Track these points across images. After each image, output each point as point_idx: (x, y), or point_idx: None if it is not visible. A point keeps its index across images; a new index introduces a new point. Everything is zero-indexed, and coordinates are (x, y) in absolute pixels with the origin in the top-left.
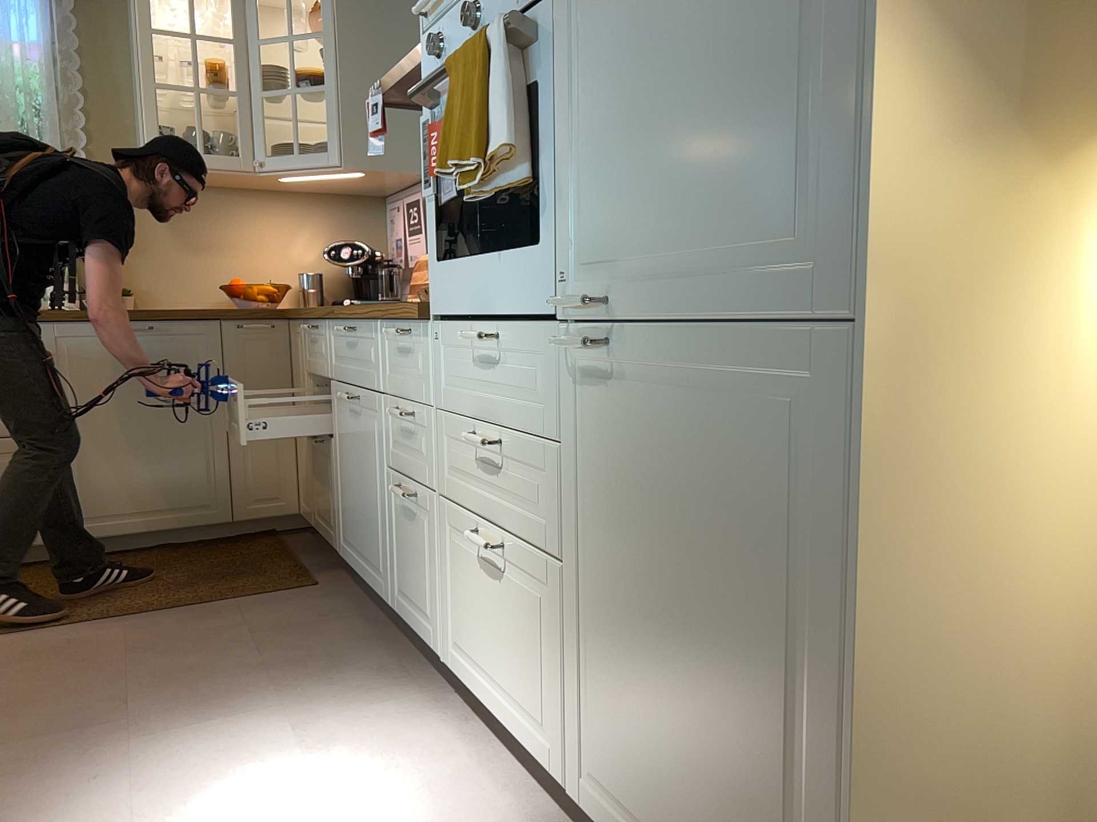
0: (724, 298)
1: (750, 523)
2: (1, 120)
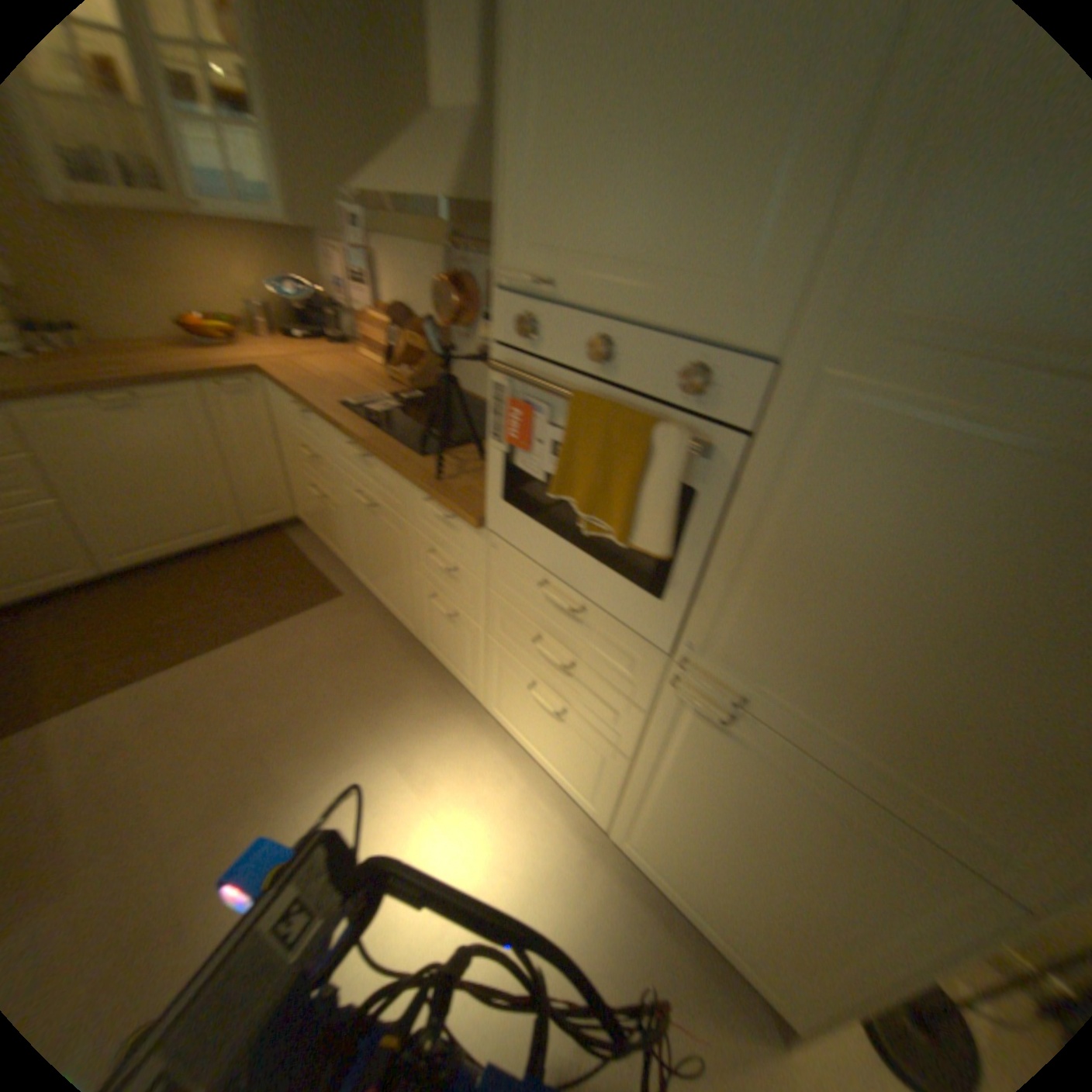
0: (875, 794)
1: (836, 884)
2: None
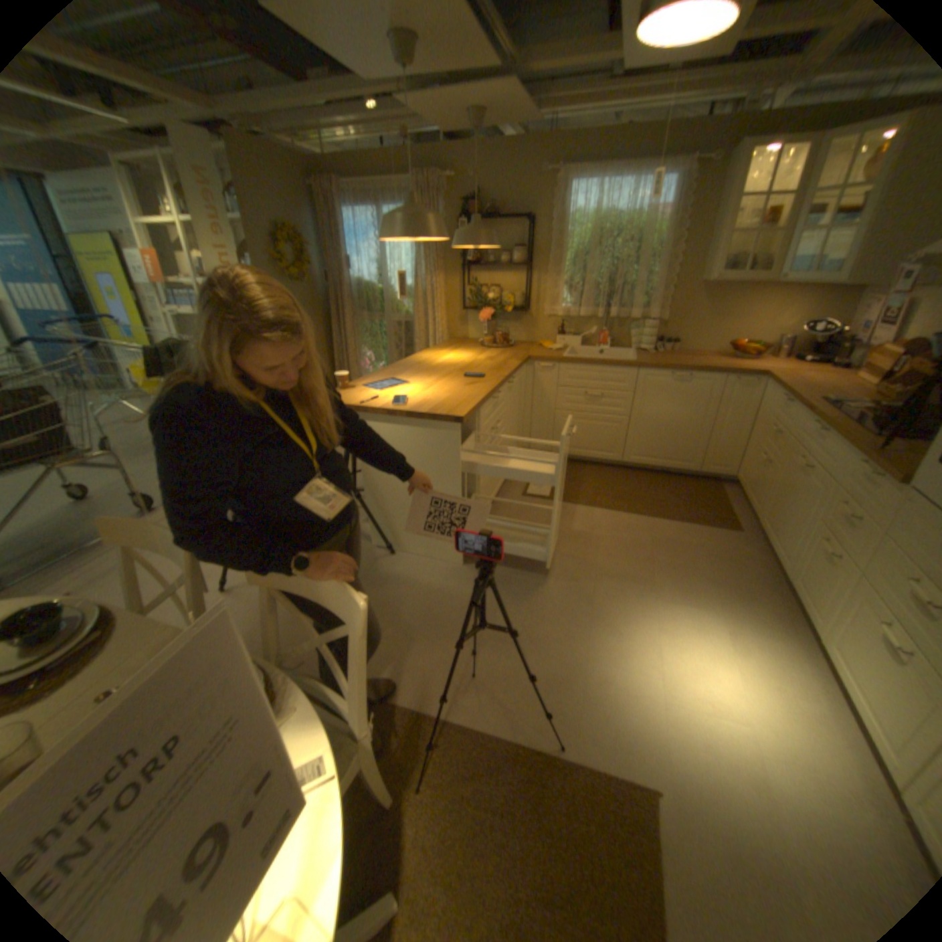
0: None
1: None
2: (642, 253)
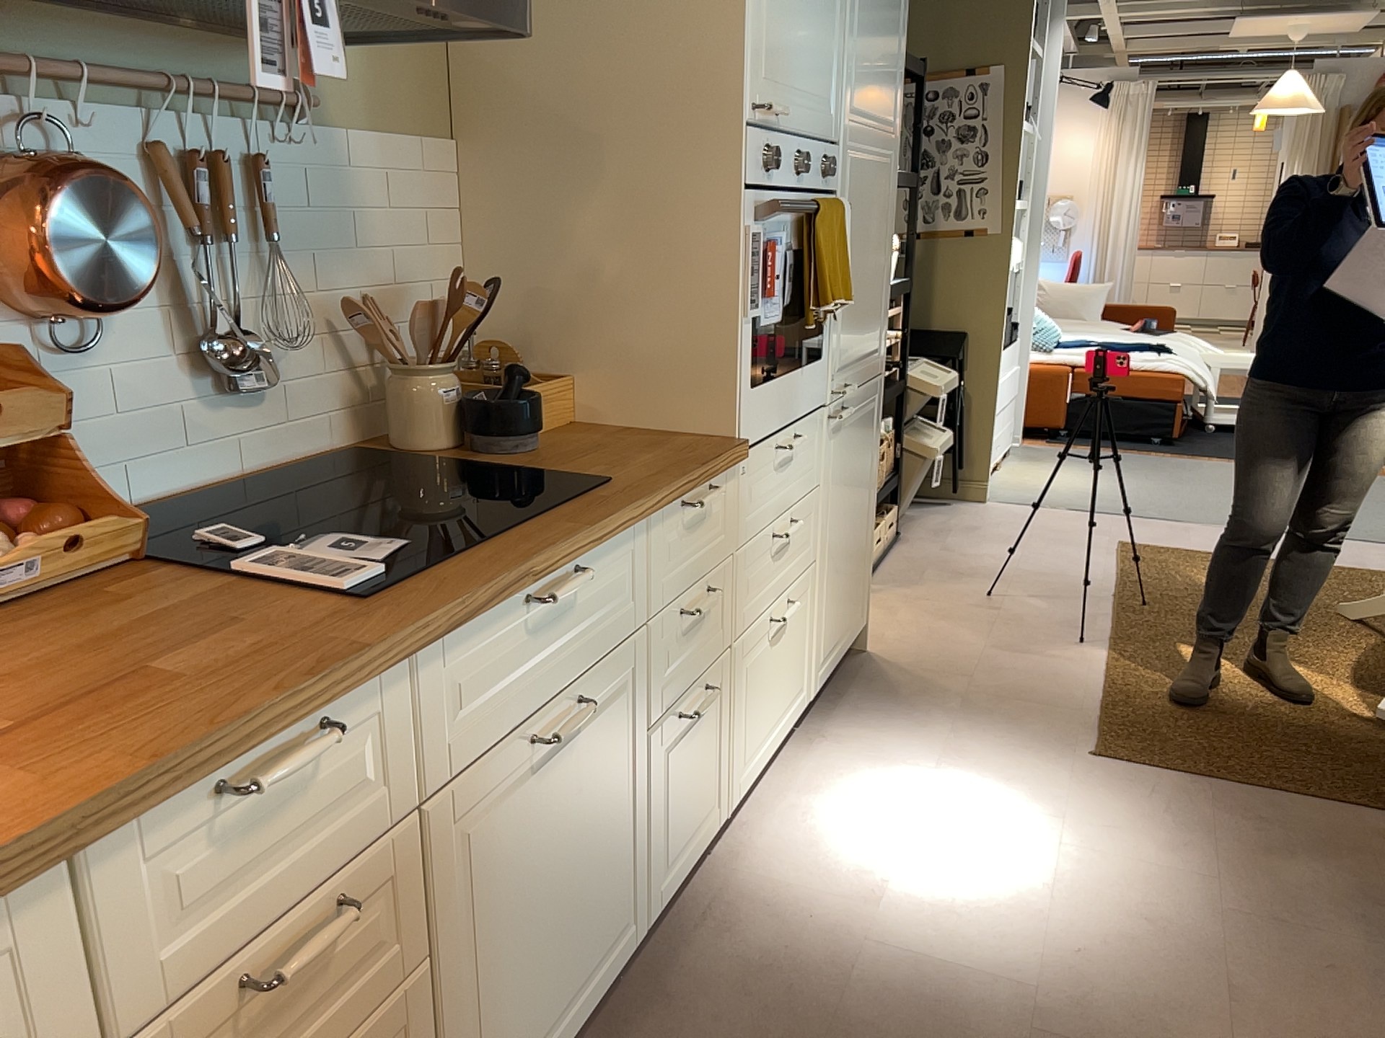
0: (865, 373)
1: (863, 457)
2: None
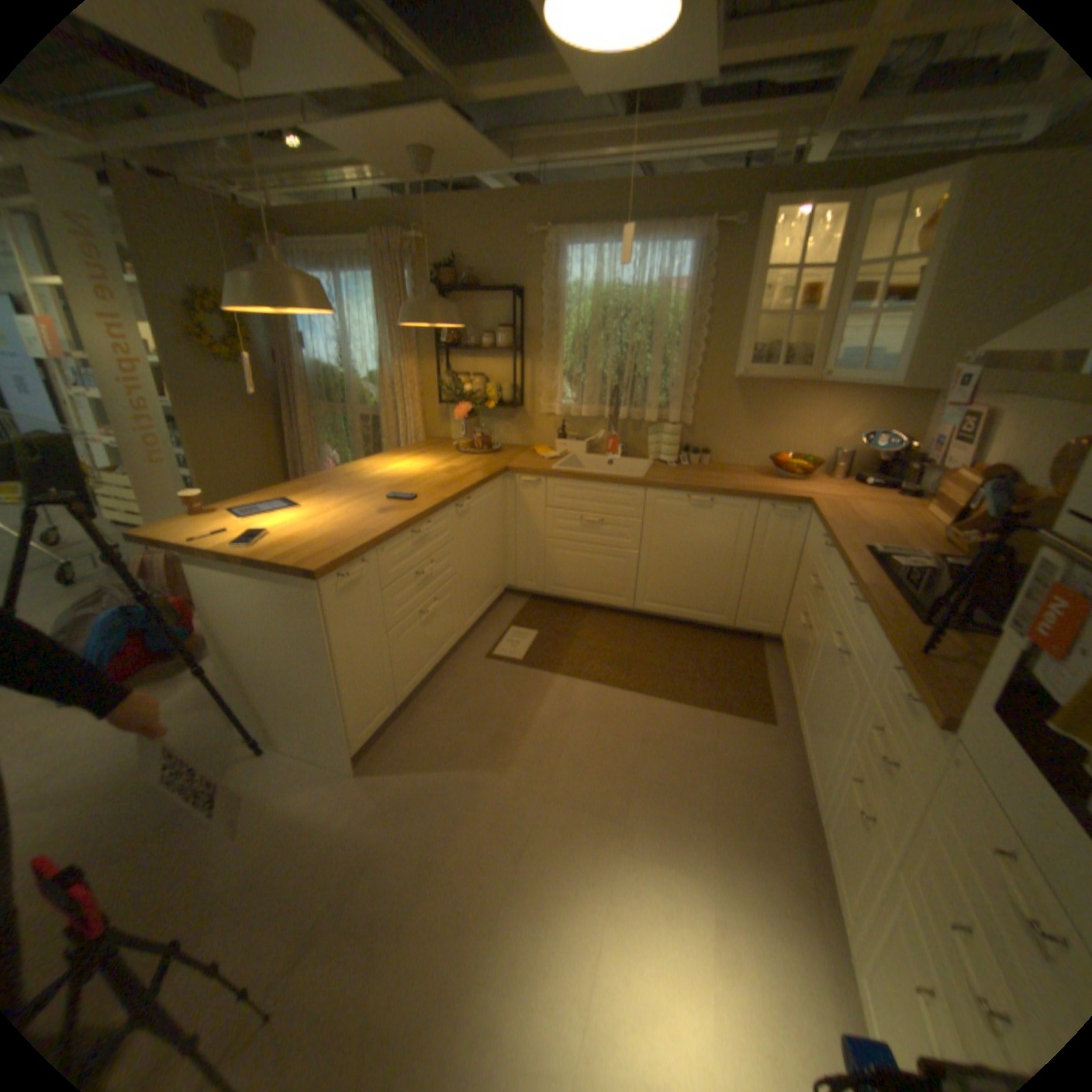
0: None
1: None
2: (655, 339)
